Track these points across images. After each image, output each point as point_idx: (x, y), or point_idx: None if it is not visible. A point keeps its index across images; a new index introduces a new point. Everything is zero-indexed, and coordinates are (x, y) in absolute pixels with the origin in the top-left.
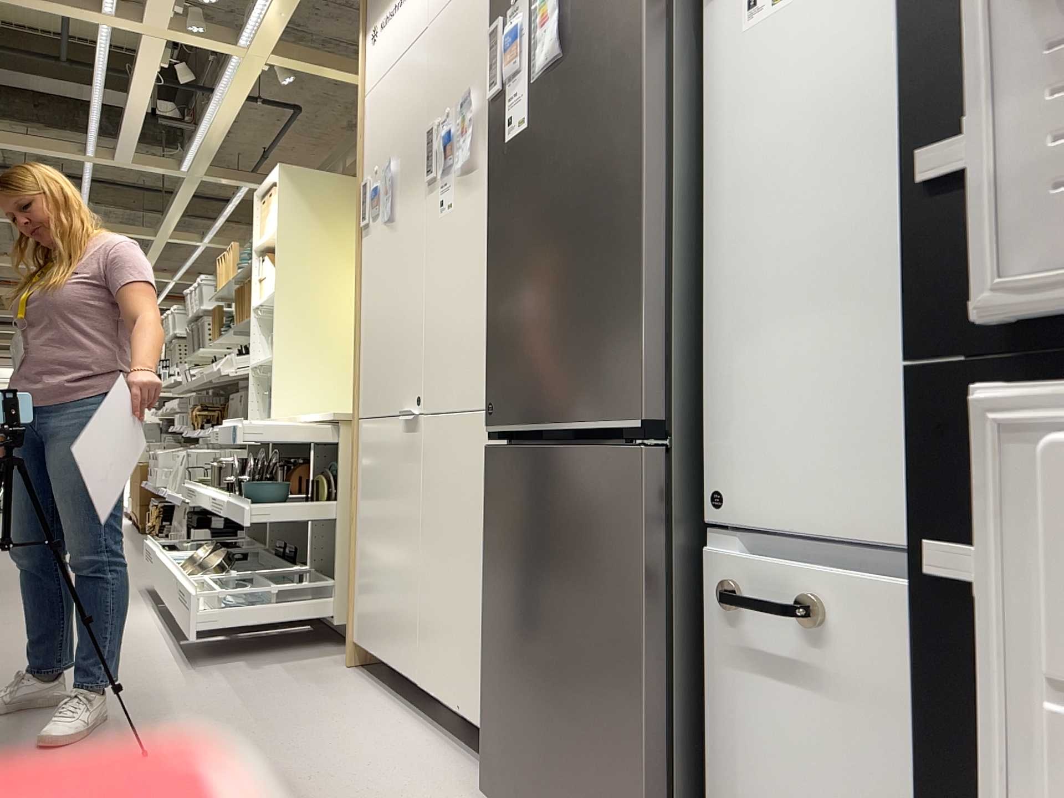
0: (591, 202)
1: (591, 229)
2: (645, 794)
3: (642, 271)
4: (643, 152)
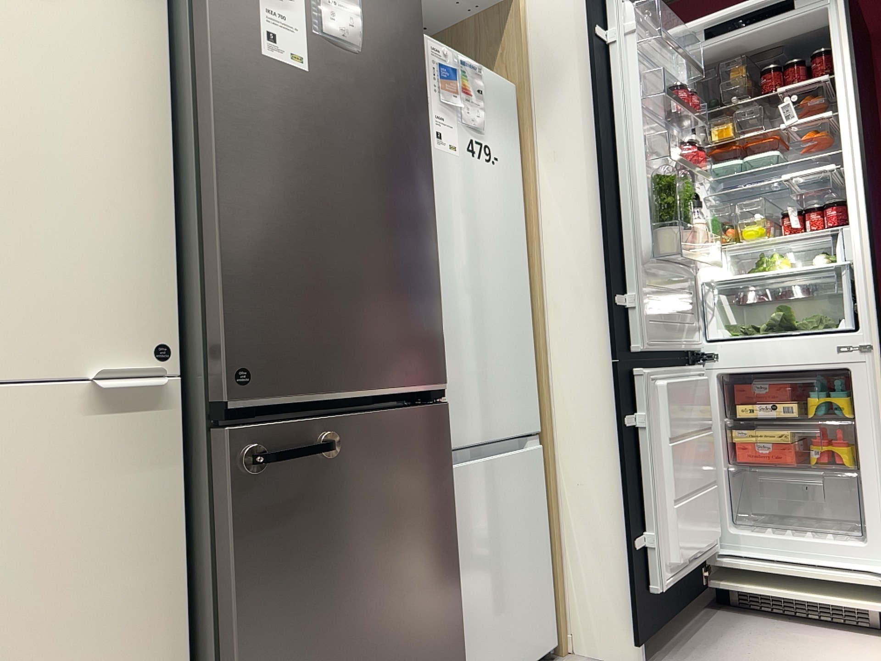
0: (395, 203)
1: (396, 225)
2: (452, 650)
3: (437, 276)
4: (432, 192)
